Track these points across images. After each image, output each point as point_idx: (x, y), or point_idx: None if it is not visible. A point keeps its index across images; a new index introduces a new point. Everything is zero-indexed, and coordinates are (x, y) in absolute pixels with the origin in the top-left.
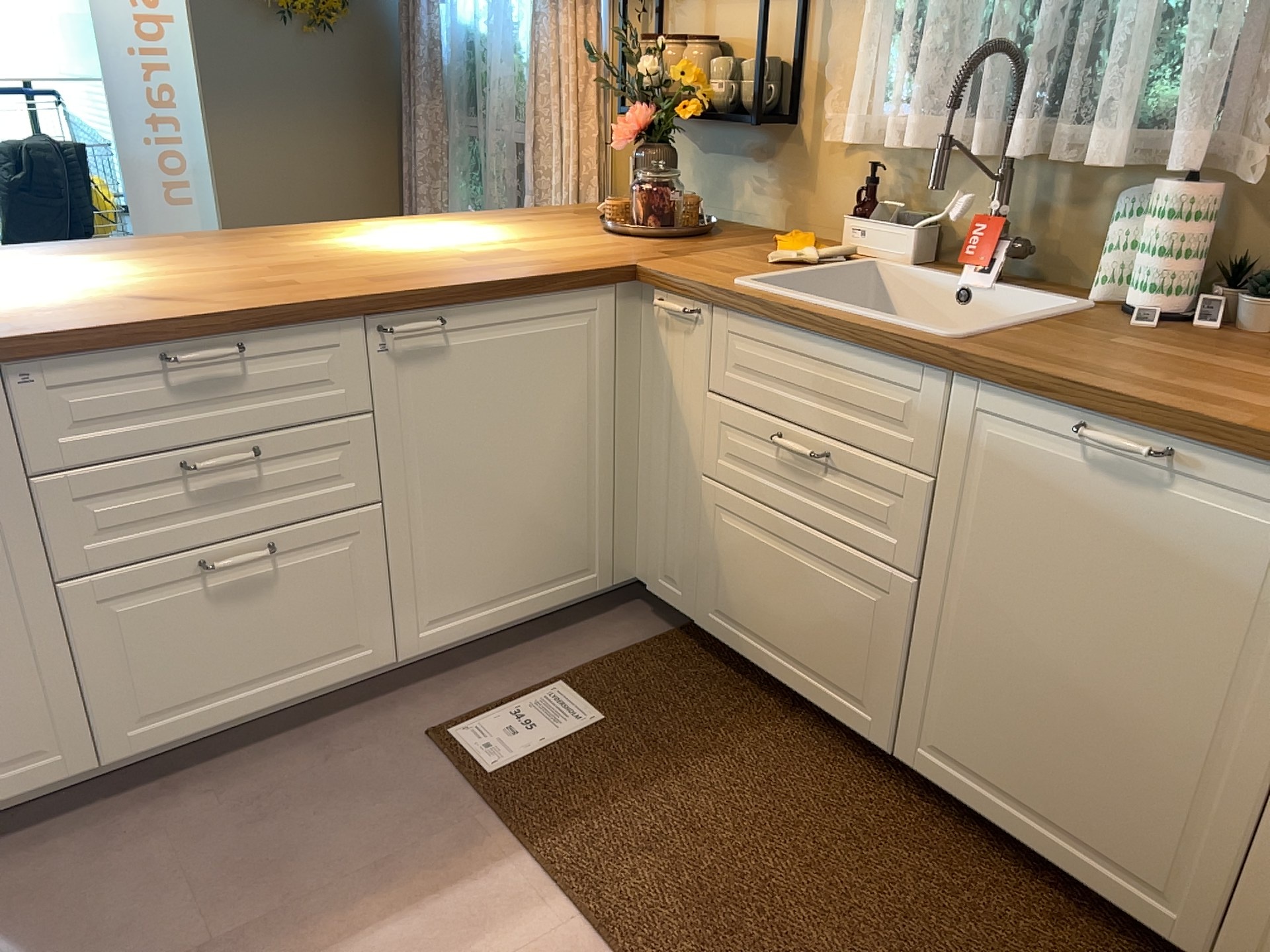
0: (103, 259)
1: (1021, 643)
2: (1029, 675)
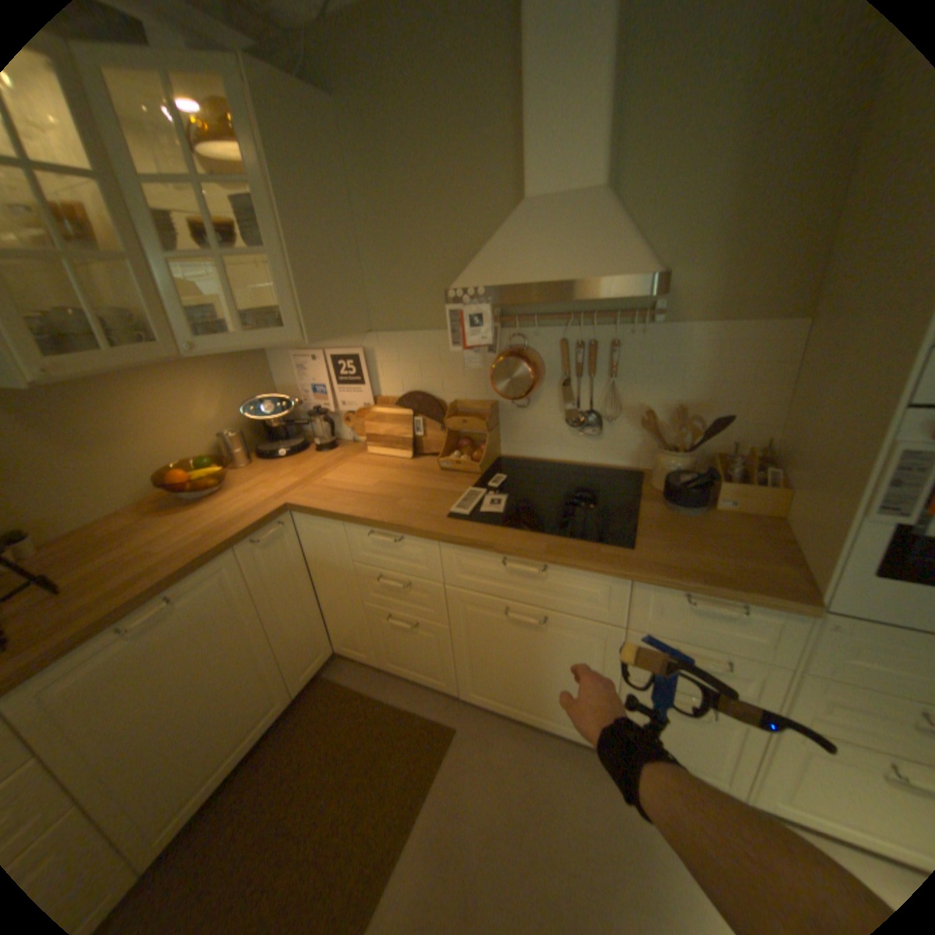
0: None
1: (164, 731)
2: (178, 733)
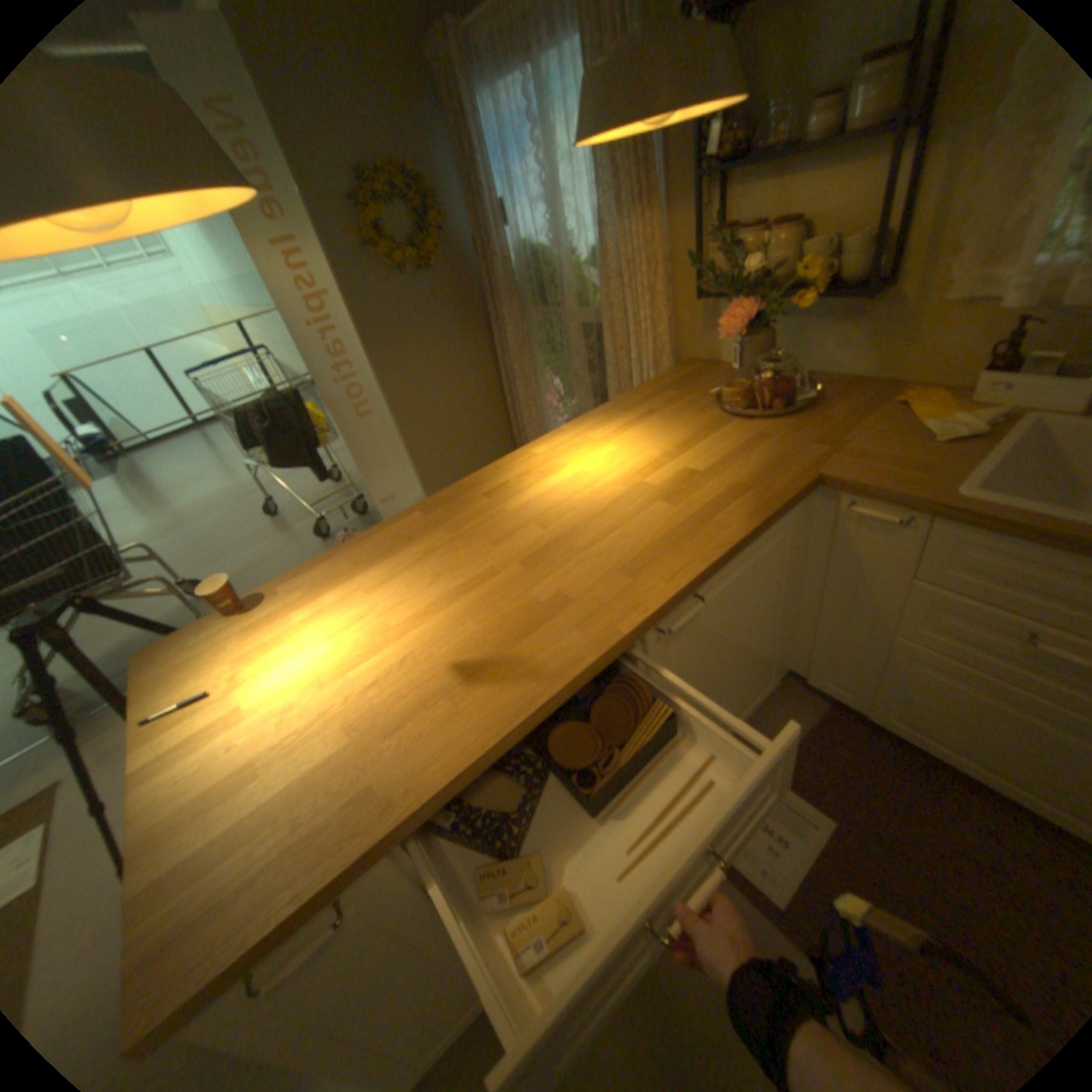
0: (377, 576)
1: None
2: None
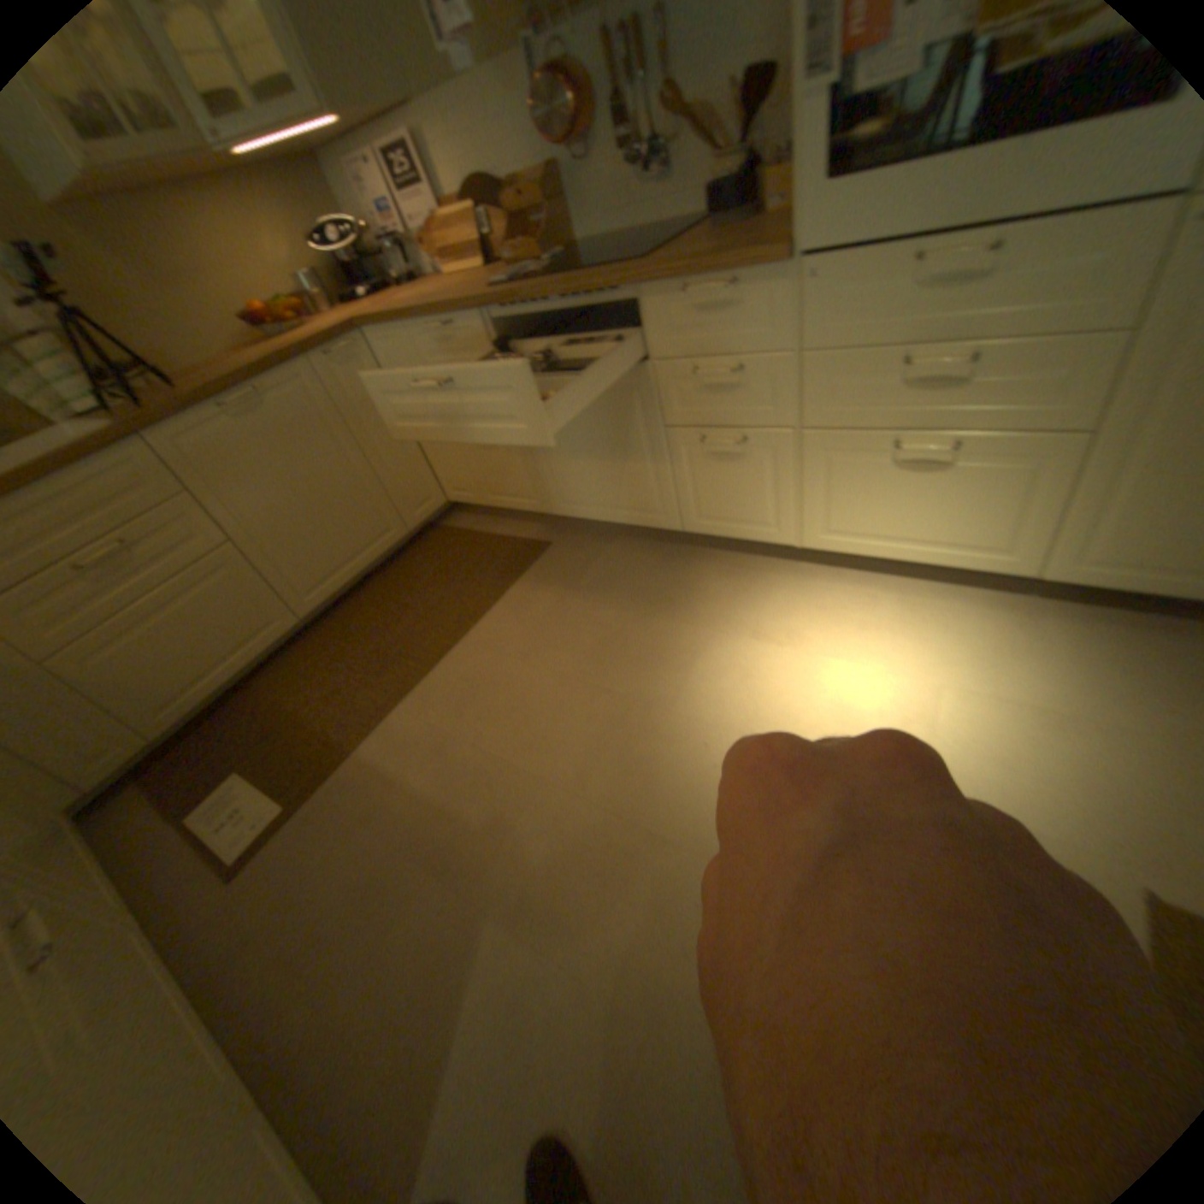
0: None
1: (283, 509)
2: (297, 517)
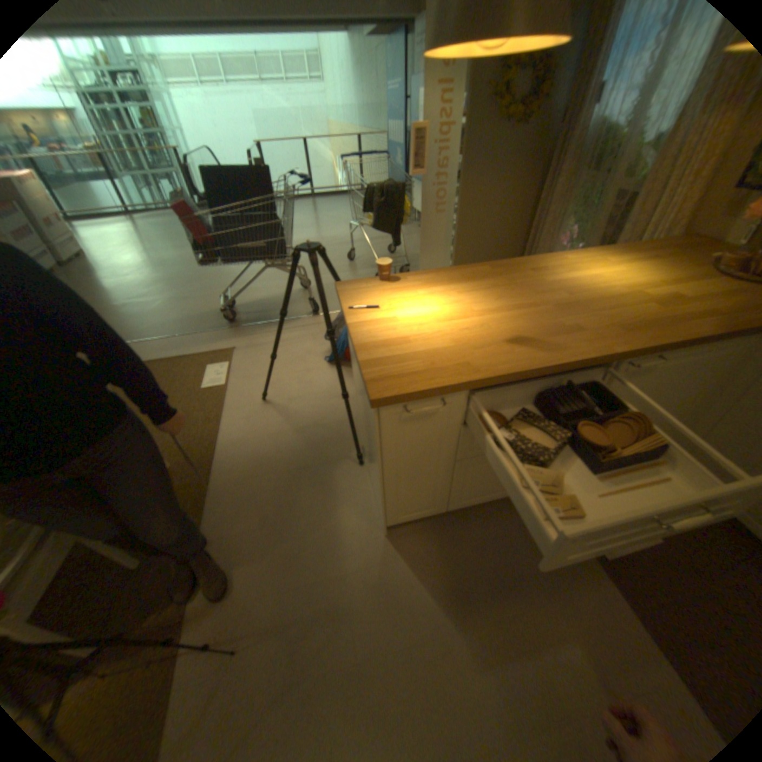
0: (464, 288)
1: None
2: None
